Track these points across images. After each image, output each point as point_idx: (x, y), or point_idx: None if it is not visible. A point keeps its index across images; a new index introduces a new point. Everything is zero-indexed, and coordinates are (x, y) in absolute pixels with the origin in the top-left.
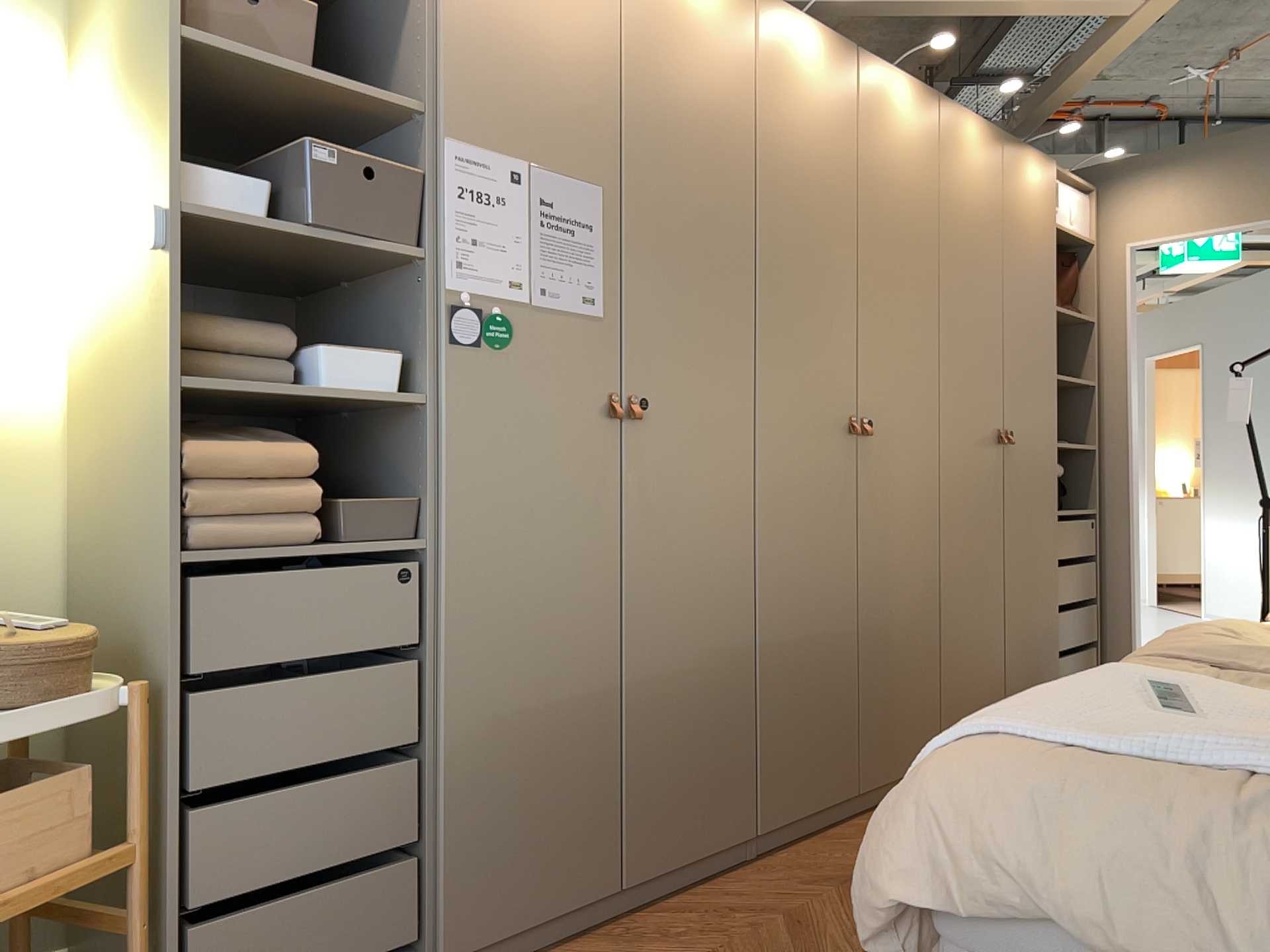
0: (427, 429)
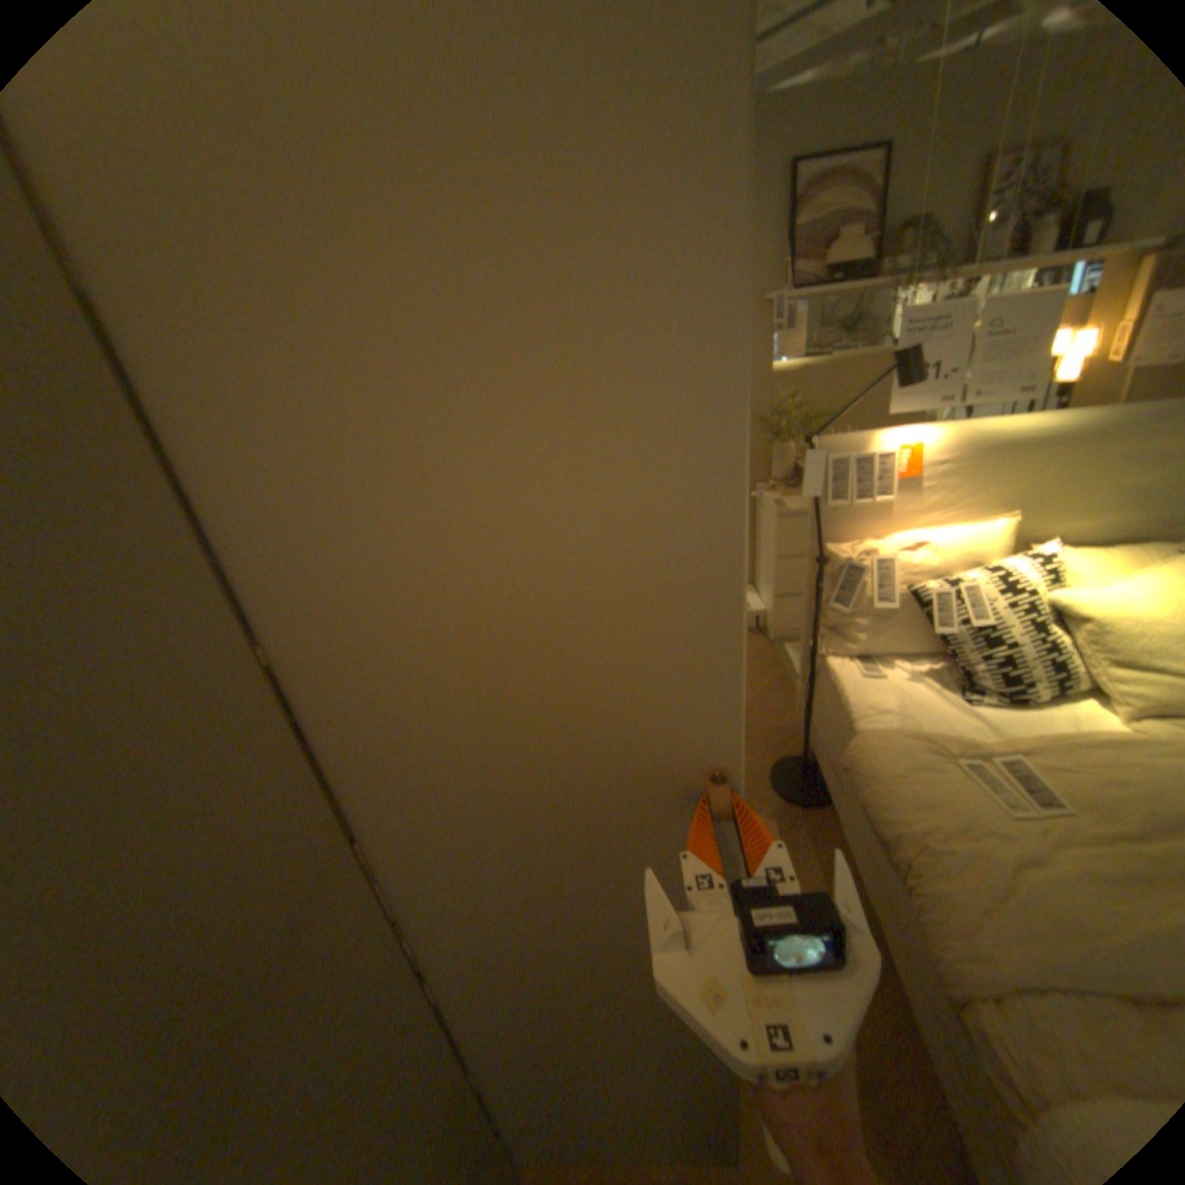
0: None
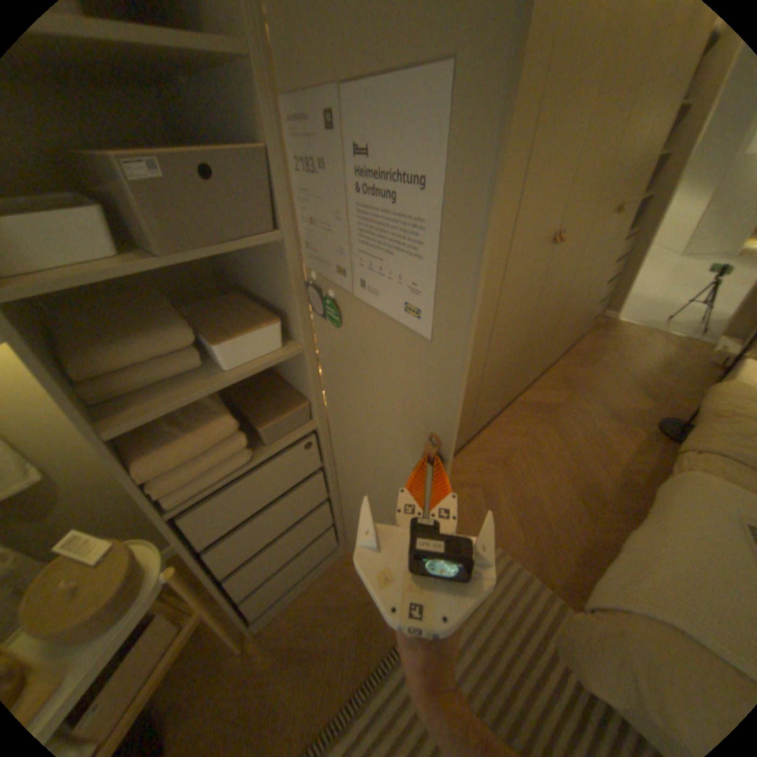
0: (309, 365)
